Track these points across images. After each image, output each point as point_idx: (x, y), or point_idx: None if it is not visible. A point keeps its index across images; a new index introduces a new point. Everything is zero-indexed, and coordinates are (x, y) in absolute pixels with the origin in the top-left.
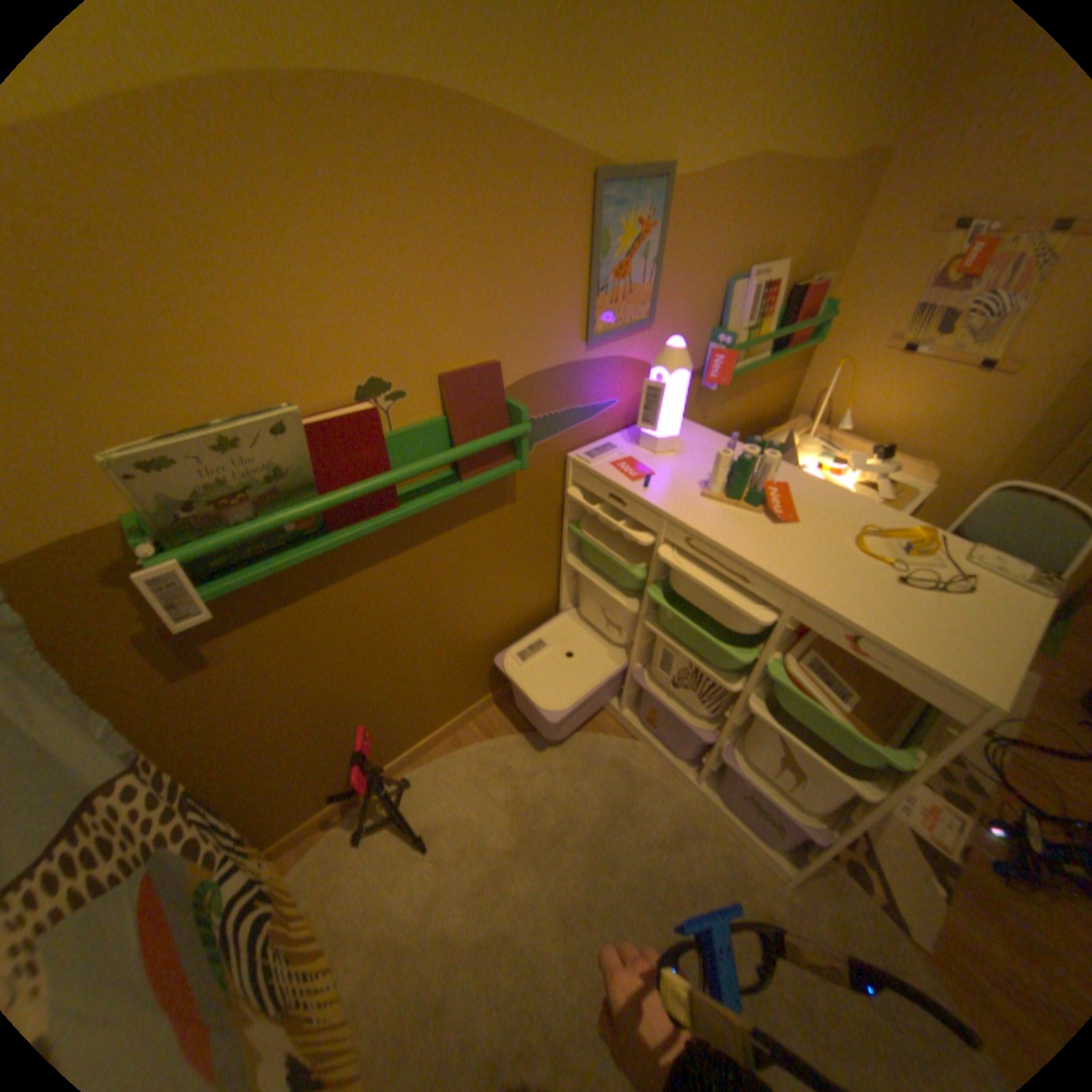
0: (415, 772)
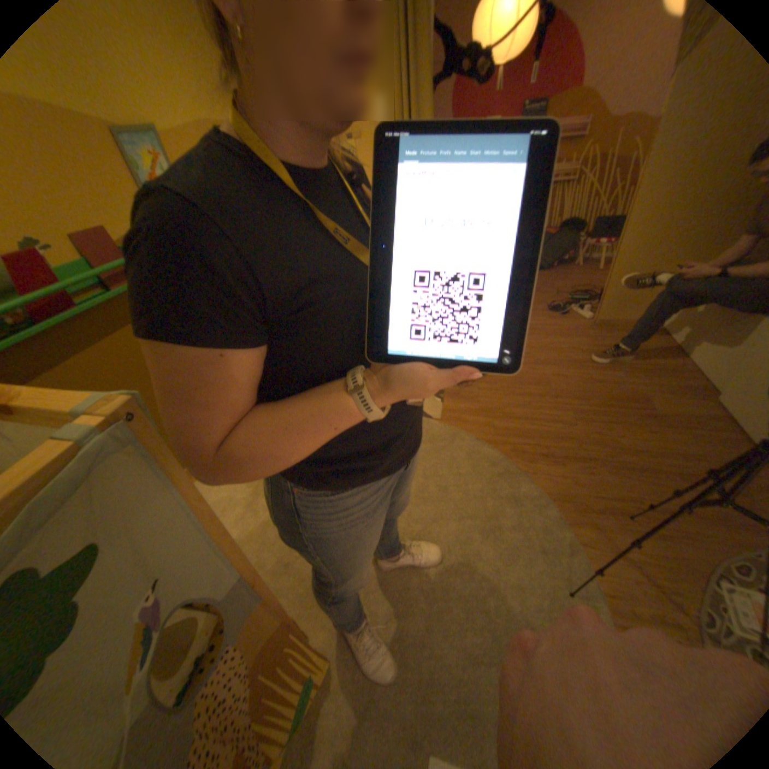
0: None
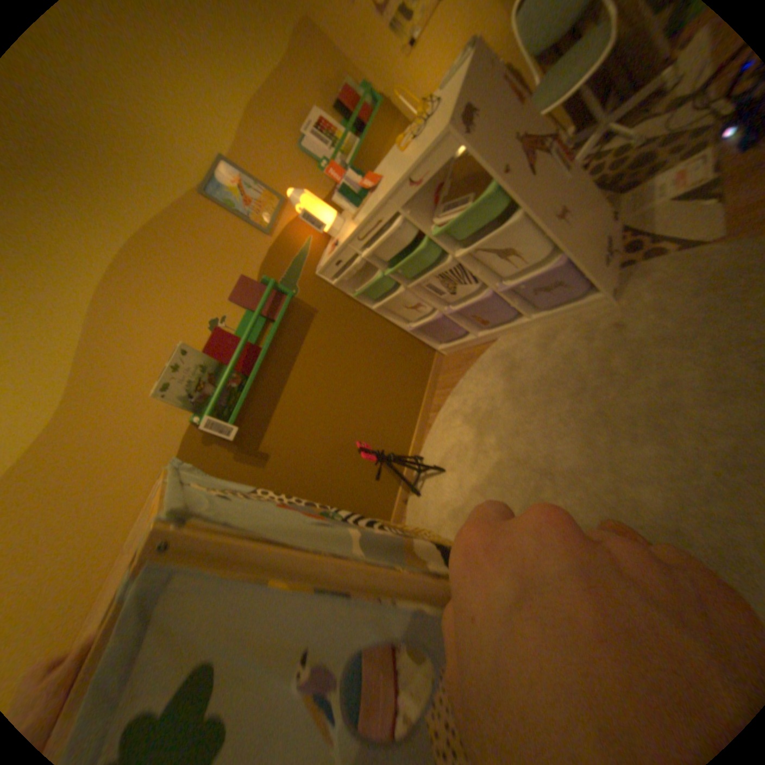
0: (422, 452)
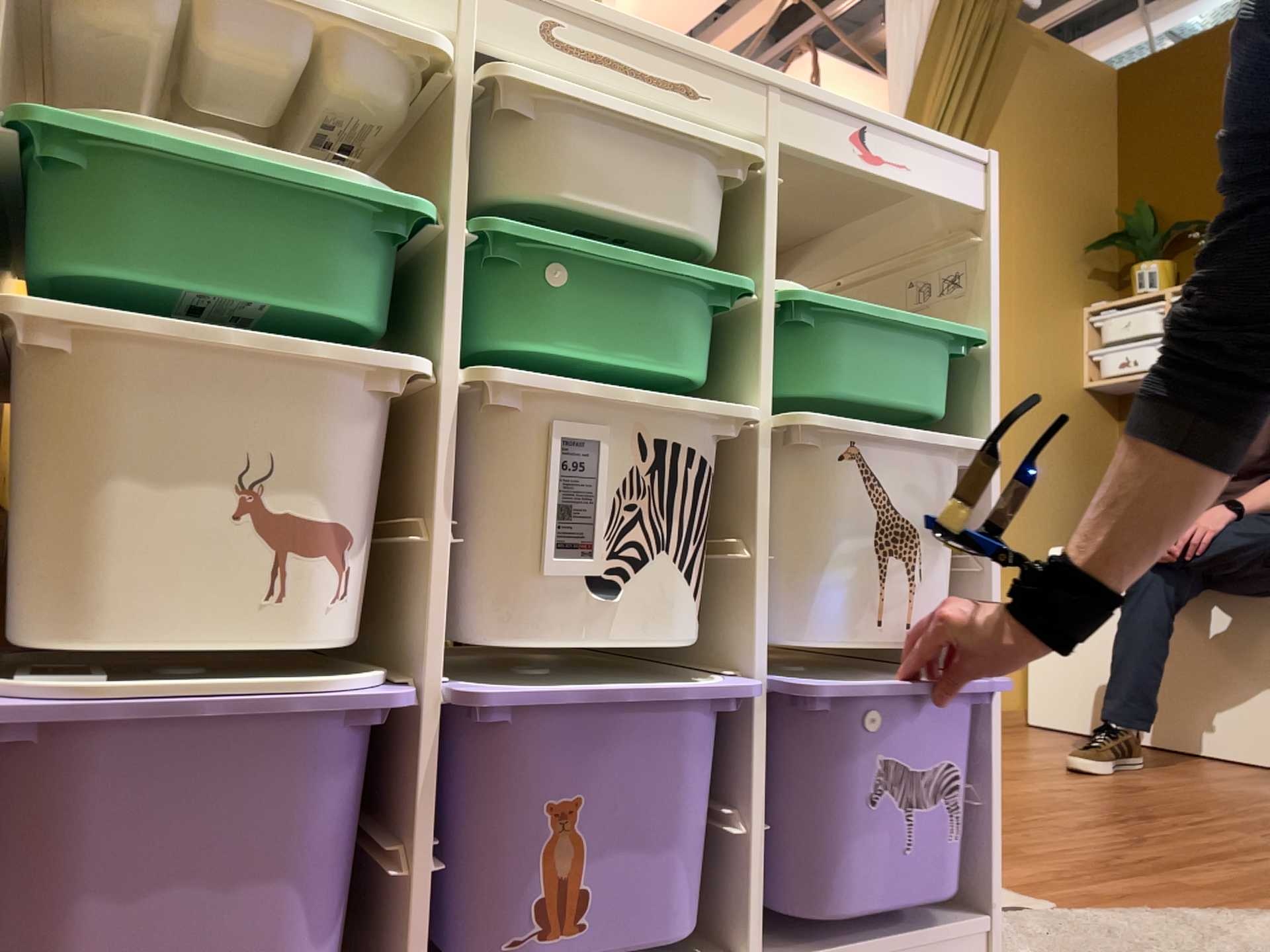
0: None
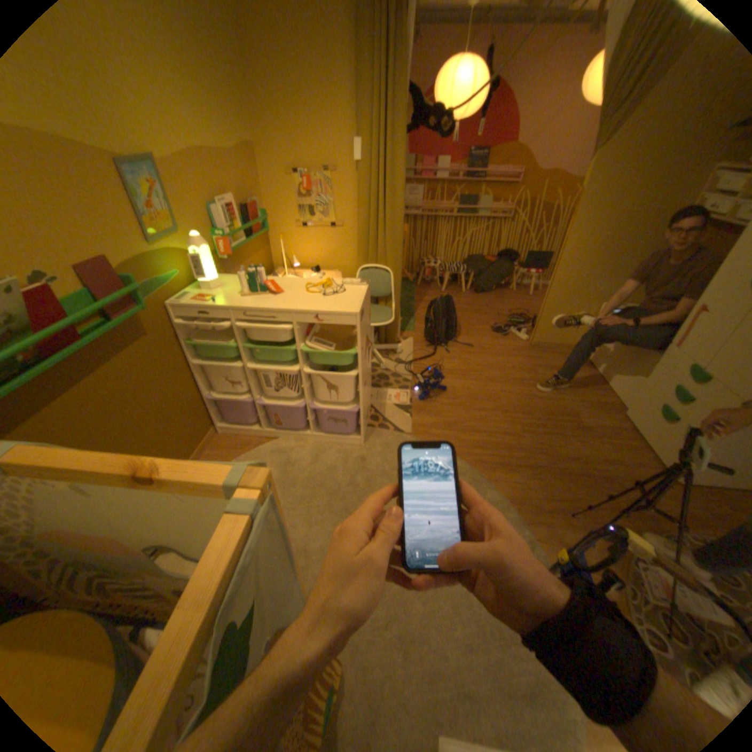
0: None
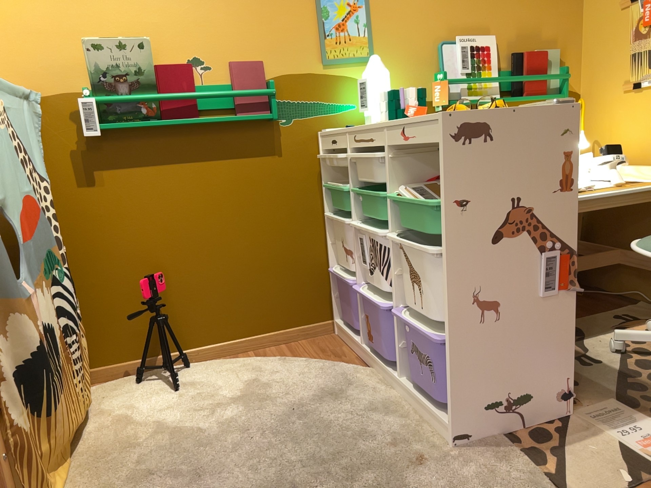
0: (196, 362)
